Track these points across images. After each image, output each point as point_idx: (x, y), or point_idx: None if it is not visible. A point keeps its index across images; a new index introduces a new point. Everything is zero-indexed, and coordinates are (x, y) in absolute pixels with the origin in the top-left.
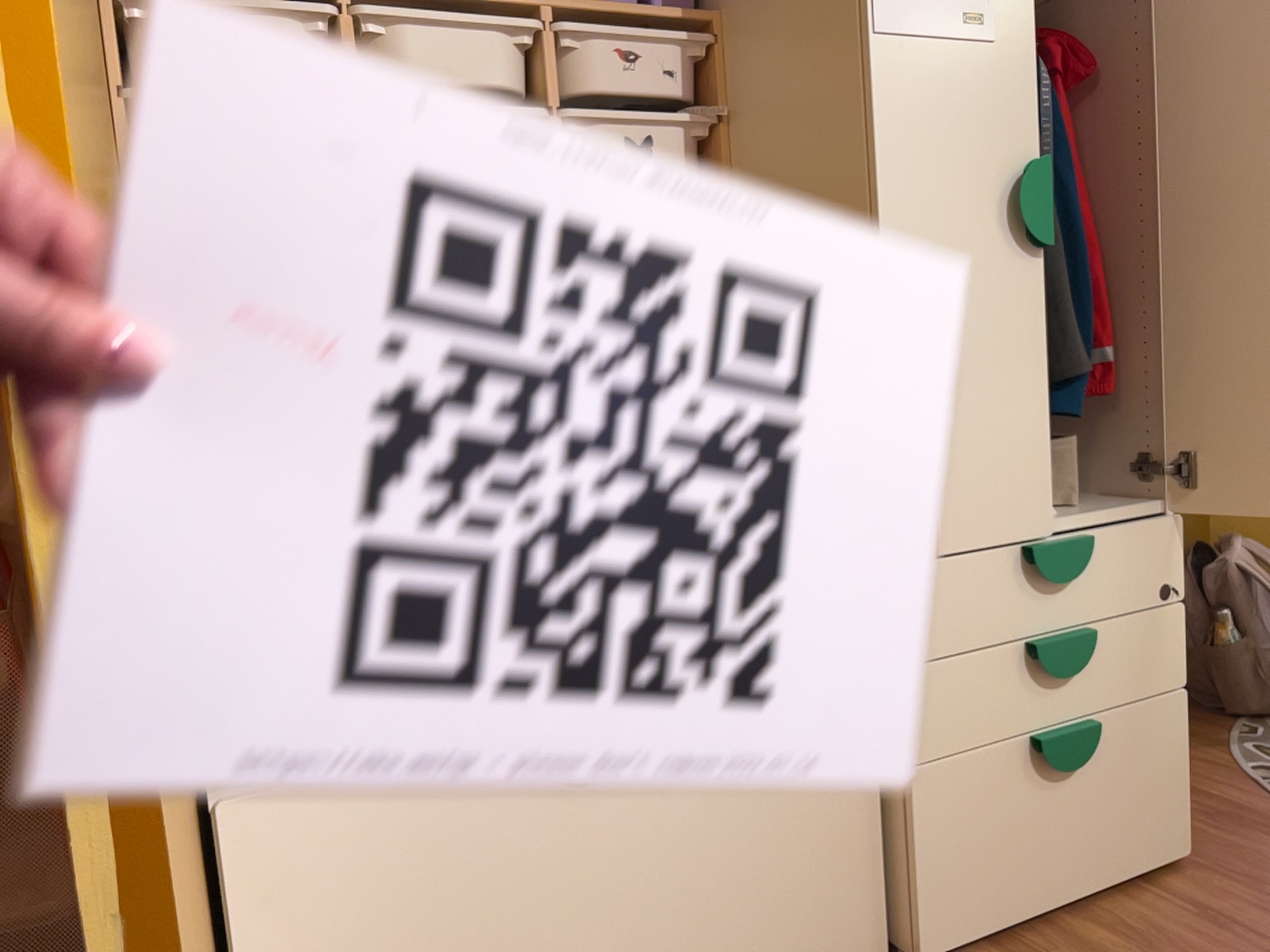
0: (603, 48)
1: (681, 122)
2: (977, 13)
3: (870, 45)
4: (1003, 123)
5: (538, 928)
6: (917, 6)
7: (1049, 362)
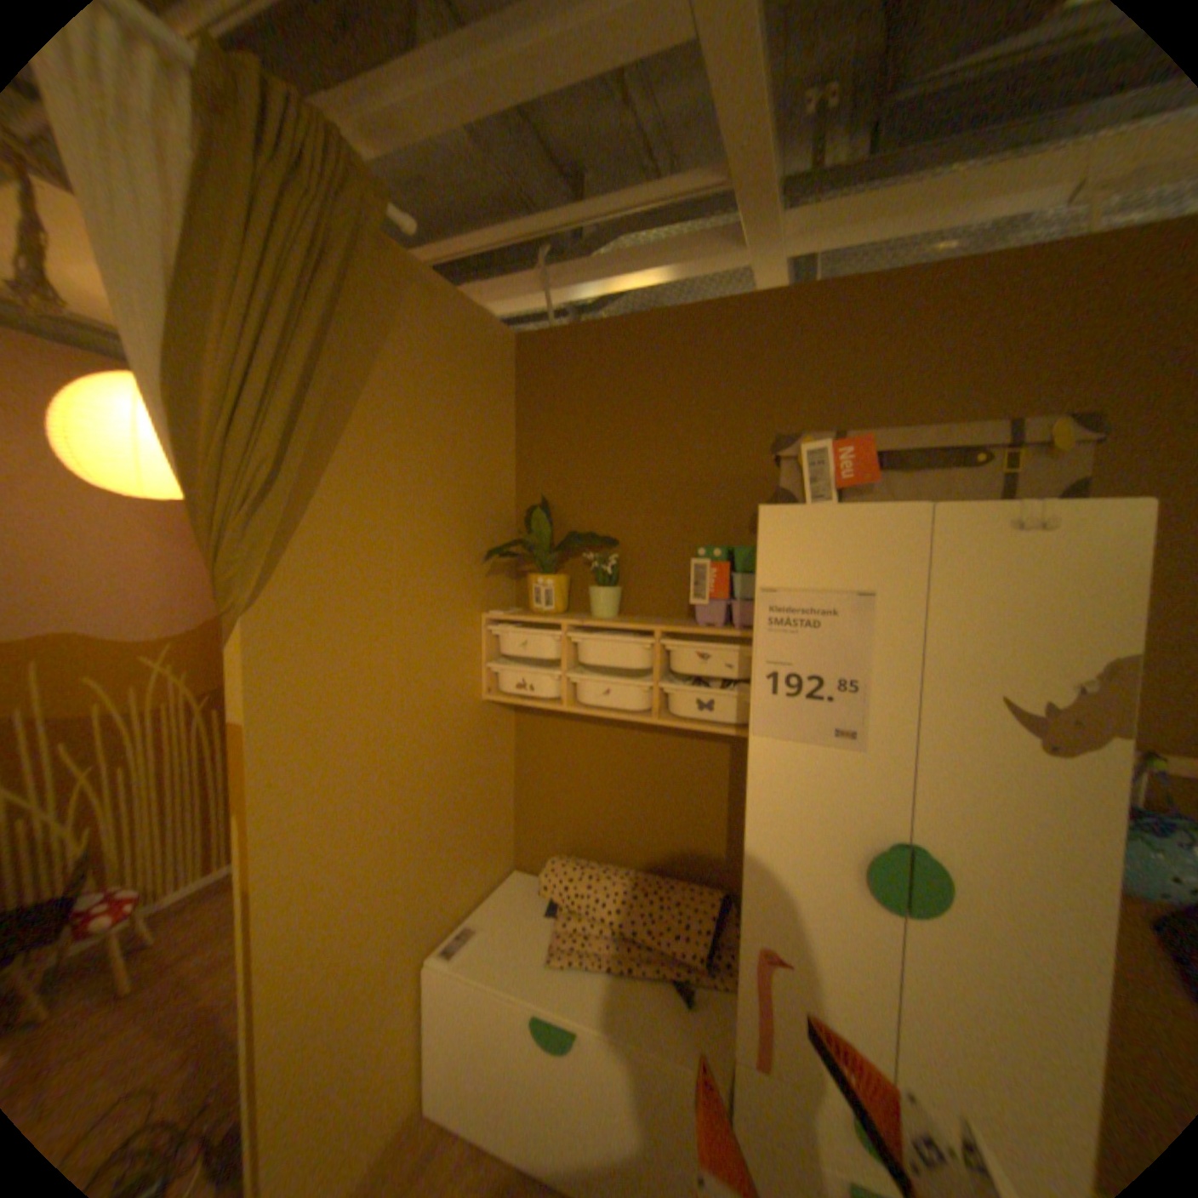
0: (684, 654)
1: (731, 696)
2: (850, 731)
3: (753, 740)
4: (869, 811)
5: (523, 1097)
6: (792, 721)
7: (901, 997)
